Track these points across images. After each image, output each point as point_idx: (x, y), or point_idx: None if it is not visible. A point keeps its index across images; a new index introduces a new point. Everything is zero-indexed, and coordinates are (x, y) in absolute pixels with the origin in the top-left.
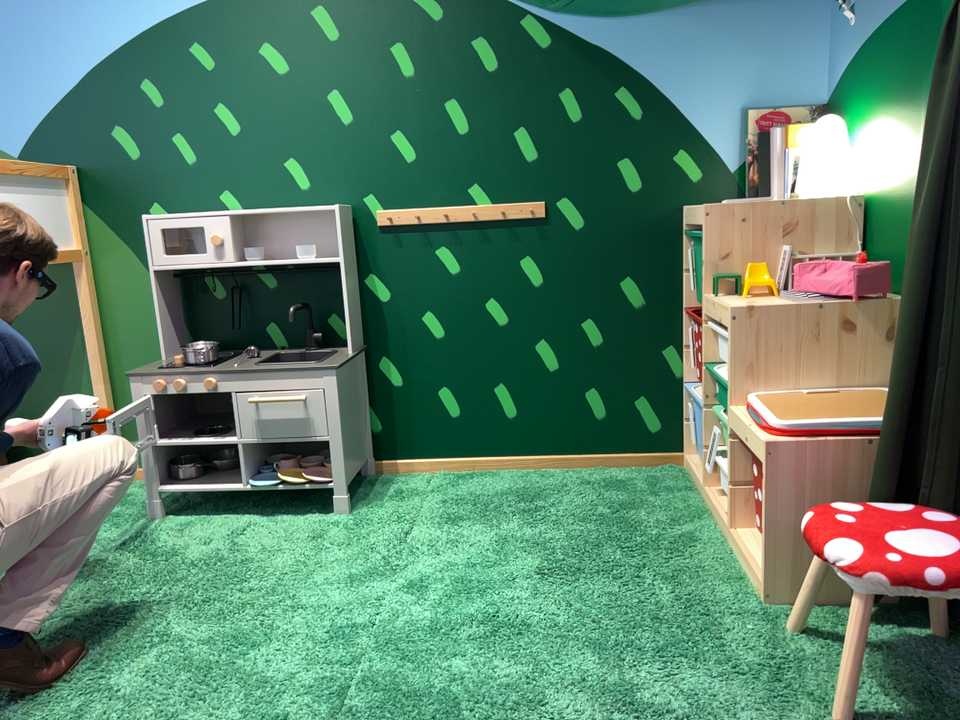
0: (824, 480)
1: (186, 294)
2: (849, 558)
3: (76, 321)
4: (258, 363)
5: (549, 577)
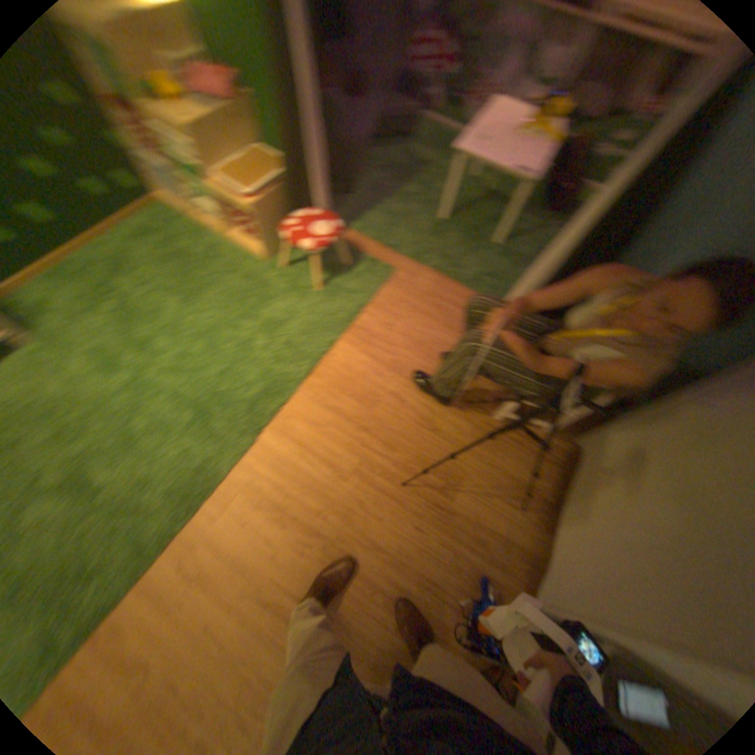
0: (267, 210)
1: None
2: (306, 247)
3: None
4: None
5: (185, 303)
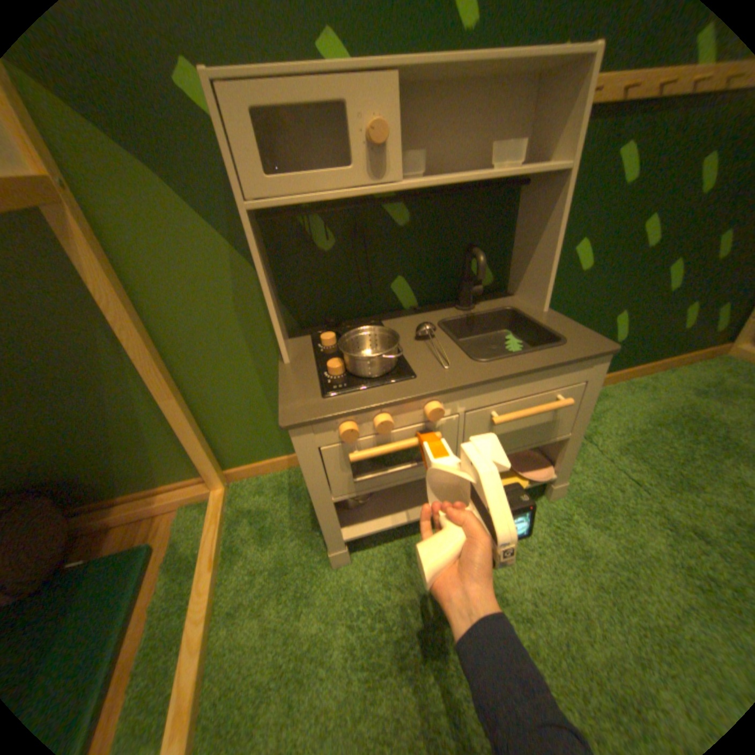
0: None
1: (275, 250)
2: None
3: (91, 316)
4: (480, 357)
5: None
